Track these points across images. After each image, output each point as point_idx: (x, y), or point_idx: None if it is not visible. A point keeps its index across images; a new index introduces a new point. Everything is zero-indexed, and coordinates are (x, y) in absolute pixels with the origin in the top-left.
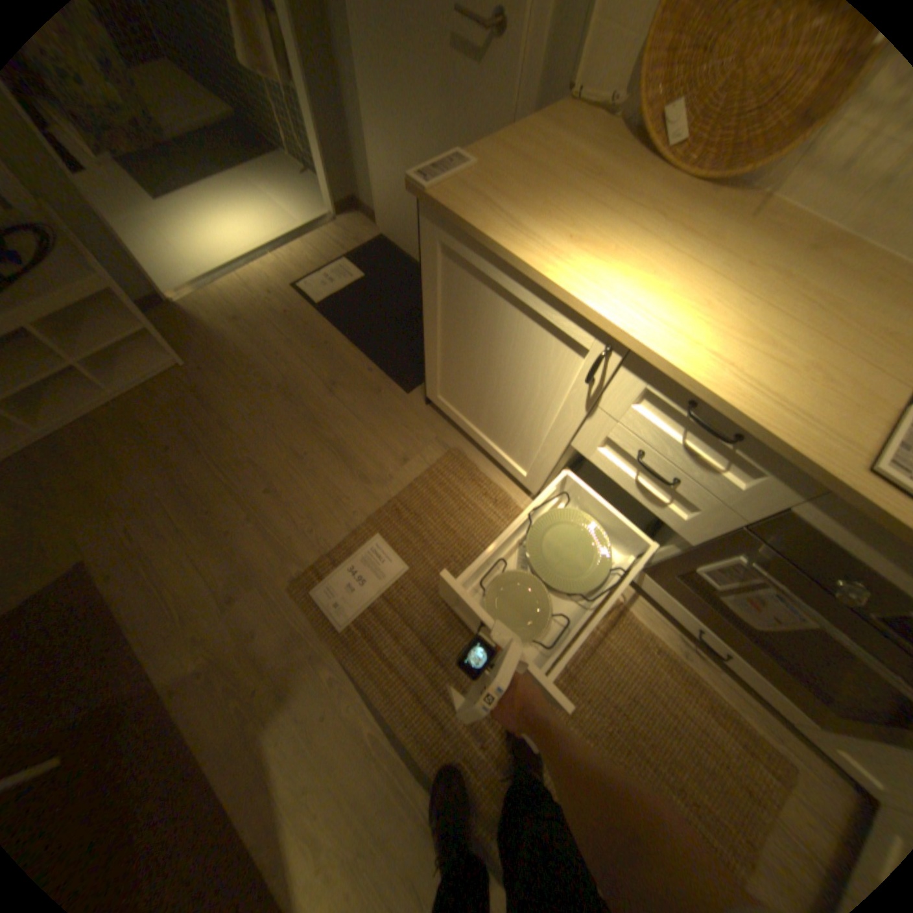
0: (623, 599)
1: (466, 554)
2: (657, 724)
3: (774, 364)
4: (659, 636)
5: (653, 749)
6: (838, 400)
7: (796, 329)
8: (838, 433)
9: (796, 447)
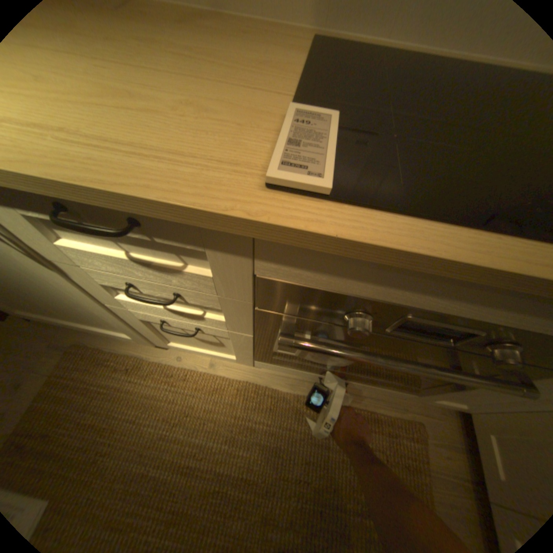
0: (265, 382)
1: (111, 440)
2: (329, 467)
3: (124, 111)
4: (302, 393)
5: (335, 492)
6: (212, 124)
7: (157, 76)
8: (216, 157)
9: (157, 195)
